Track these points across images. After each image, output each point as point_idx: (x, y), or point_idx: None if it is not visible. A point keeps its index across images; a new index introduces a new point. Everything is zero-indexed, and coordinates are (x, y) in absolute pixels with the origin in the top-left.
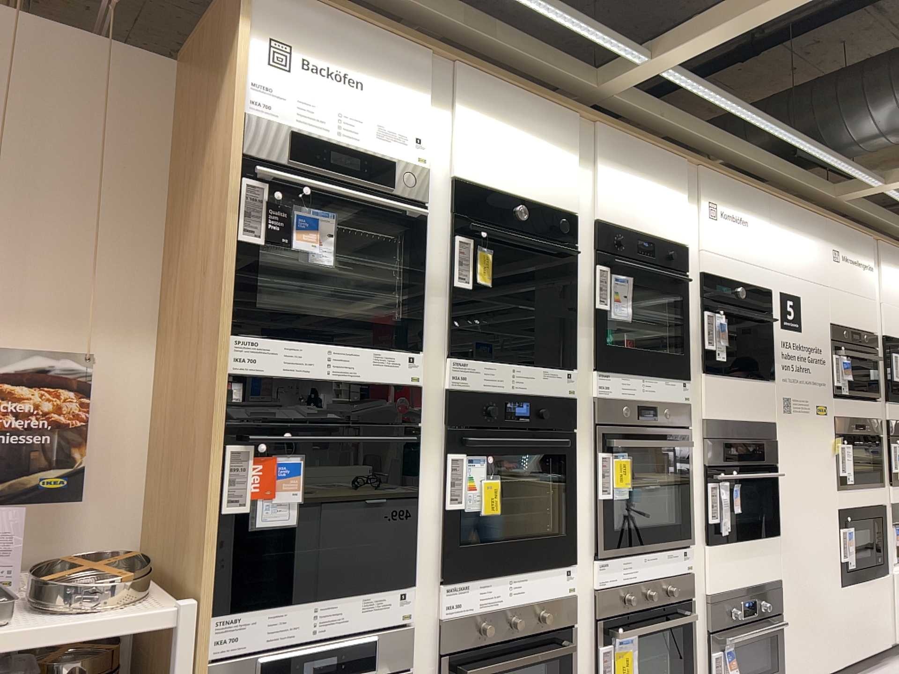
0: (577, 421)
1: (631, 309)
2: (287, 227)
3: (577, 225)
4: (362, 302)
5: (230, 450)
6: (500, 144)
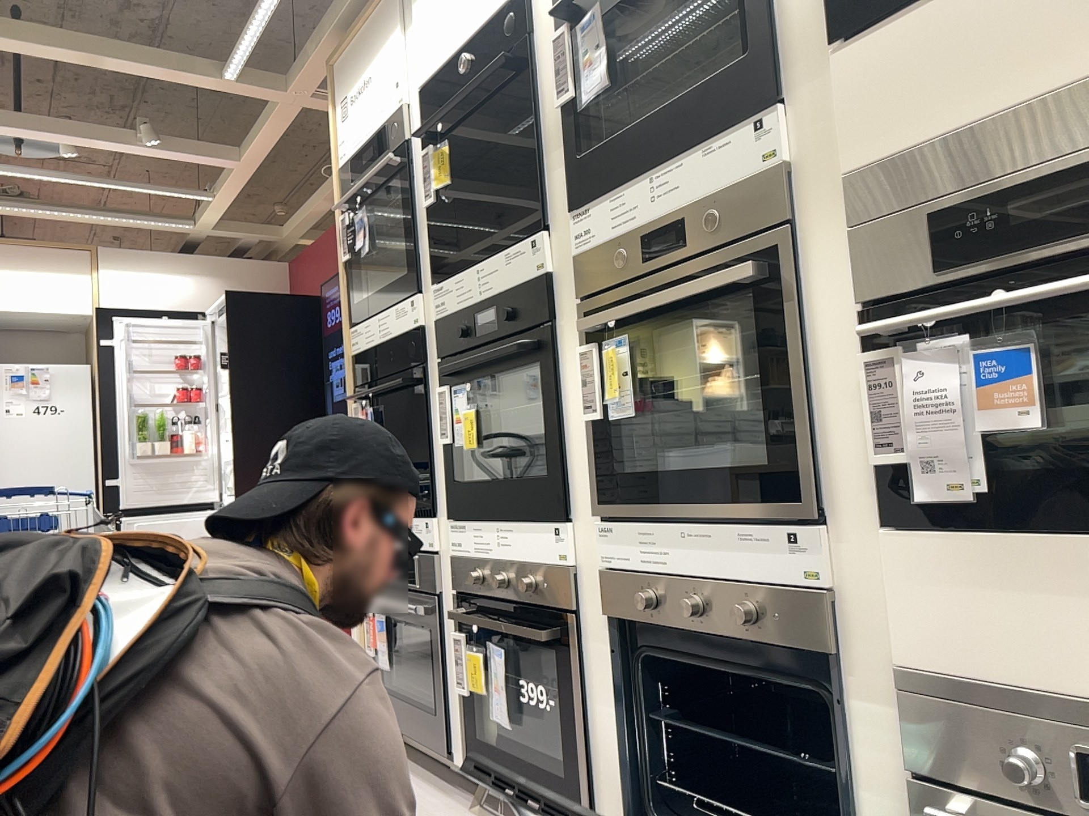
0: (559, 305)
1: (603, 64)
2: (353, 237)
3: (532, 0)
4: (401, 265)
5: (352, 408)
6: (441, 8)
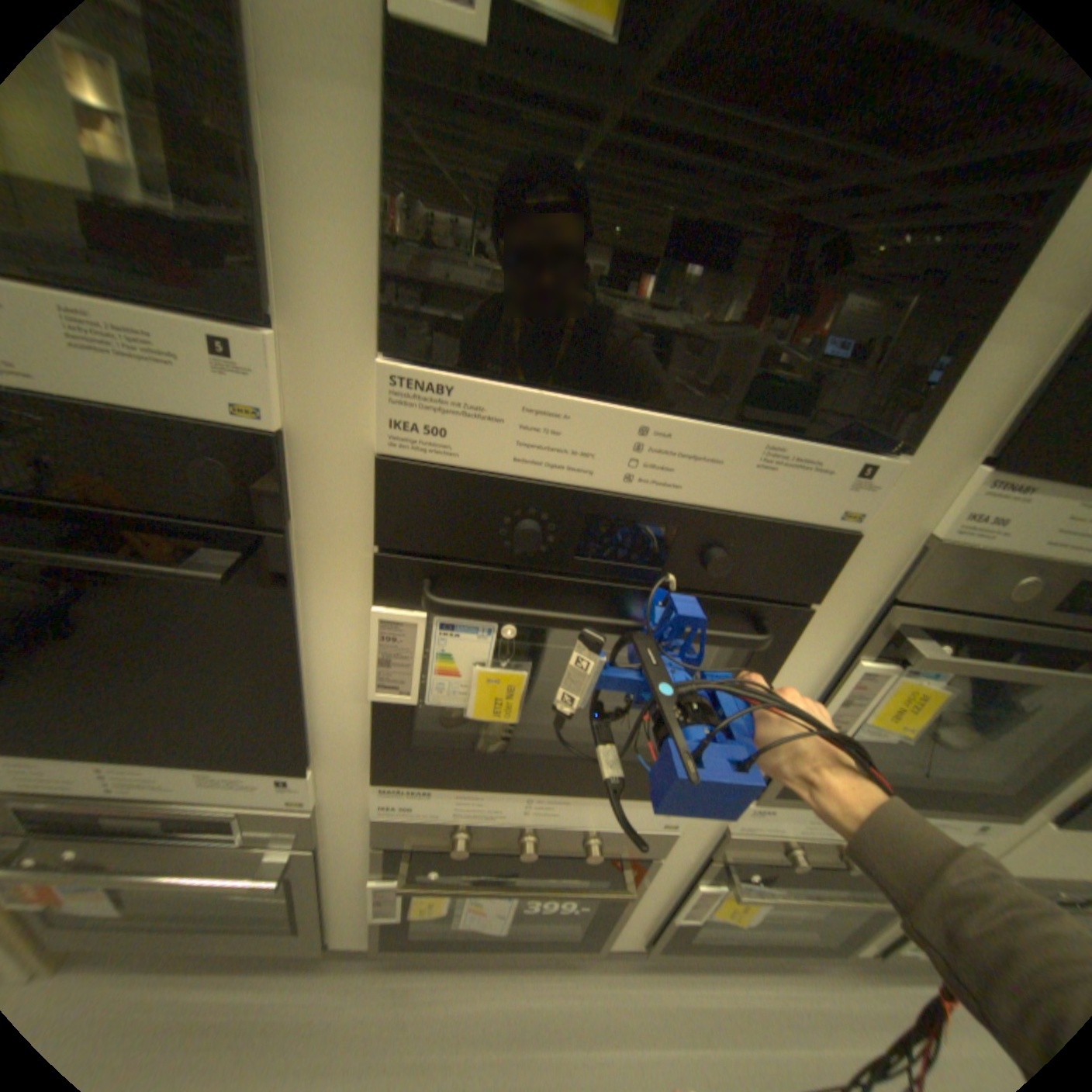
0: (837, 583)
1: None
2: None
3: None
4: None
5: None
6: None
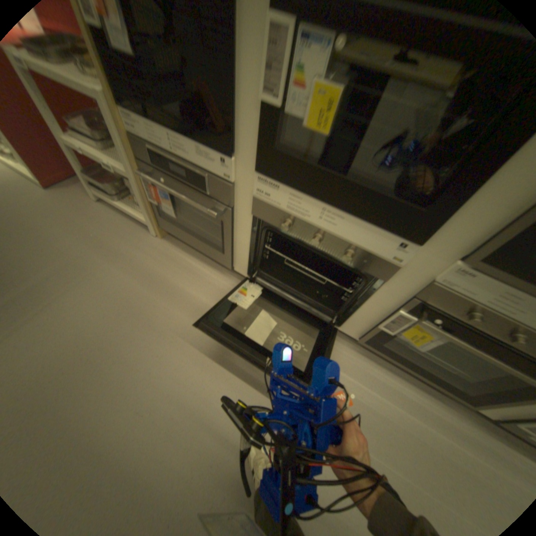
0: None
1: None
2: None
3: None
4: None
5: None
6: None
